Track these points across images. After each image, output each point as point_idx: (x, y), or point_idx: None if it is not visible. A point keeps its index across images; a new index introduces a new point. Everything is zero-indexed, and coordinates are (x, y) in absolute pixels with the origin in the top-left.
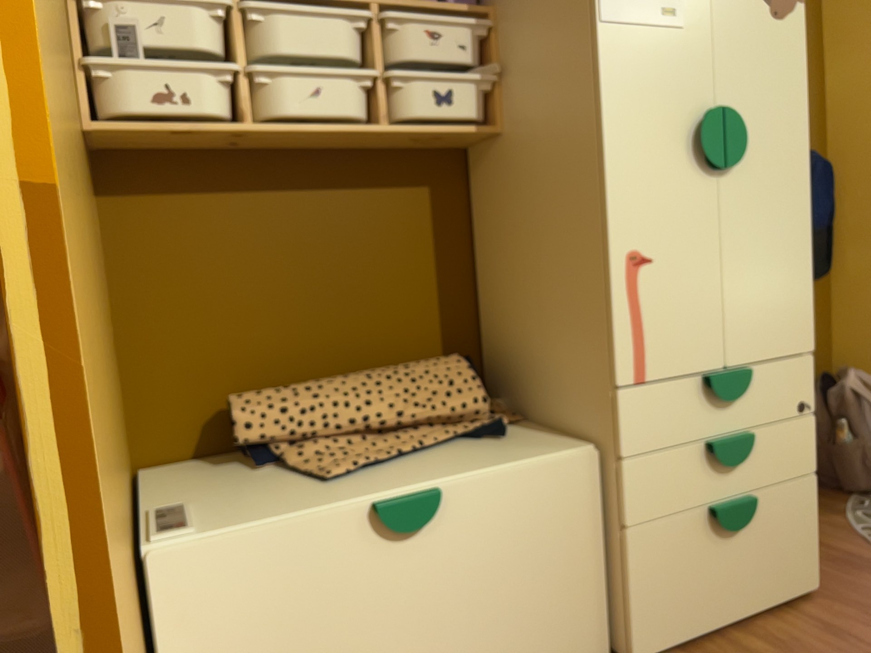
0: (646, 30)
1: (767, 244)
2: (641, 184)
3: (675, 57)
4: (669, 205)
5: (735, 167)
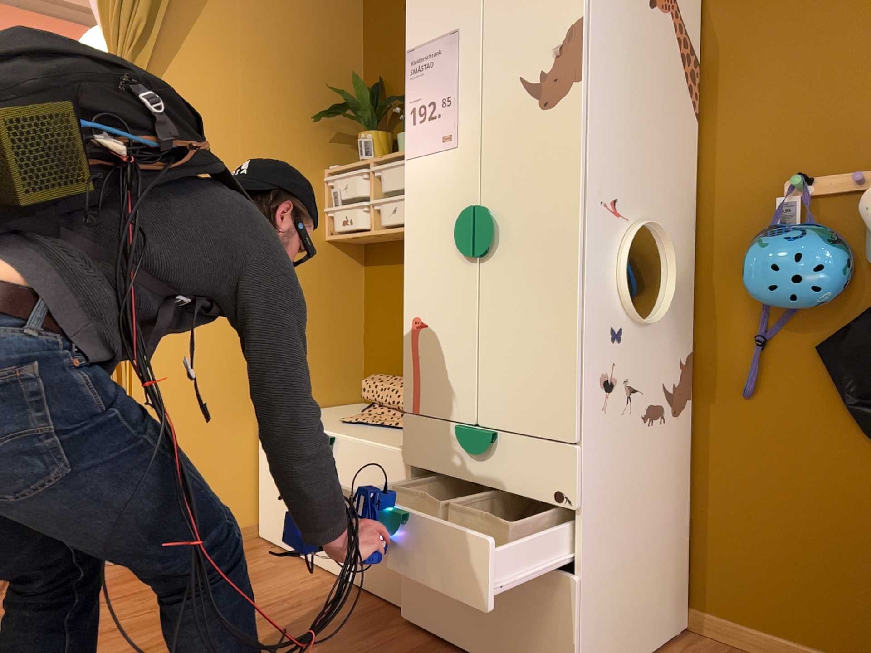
0: (431, 158)
1: (522, 324)
2: (422, 269)
3: (449, 172)
4: (439, 285)
5: (486, 254)
